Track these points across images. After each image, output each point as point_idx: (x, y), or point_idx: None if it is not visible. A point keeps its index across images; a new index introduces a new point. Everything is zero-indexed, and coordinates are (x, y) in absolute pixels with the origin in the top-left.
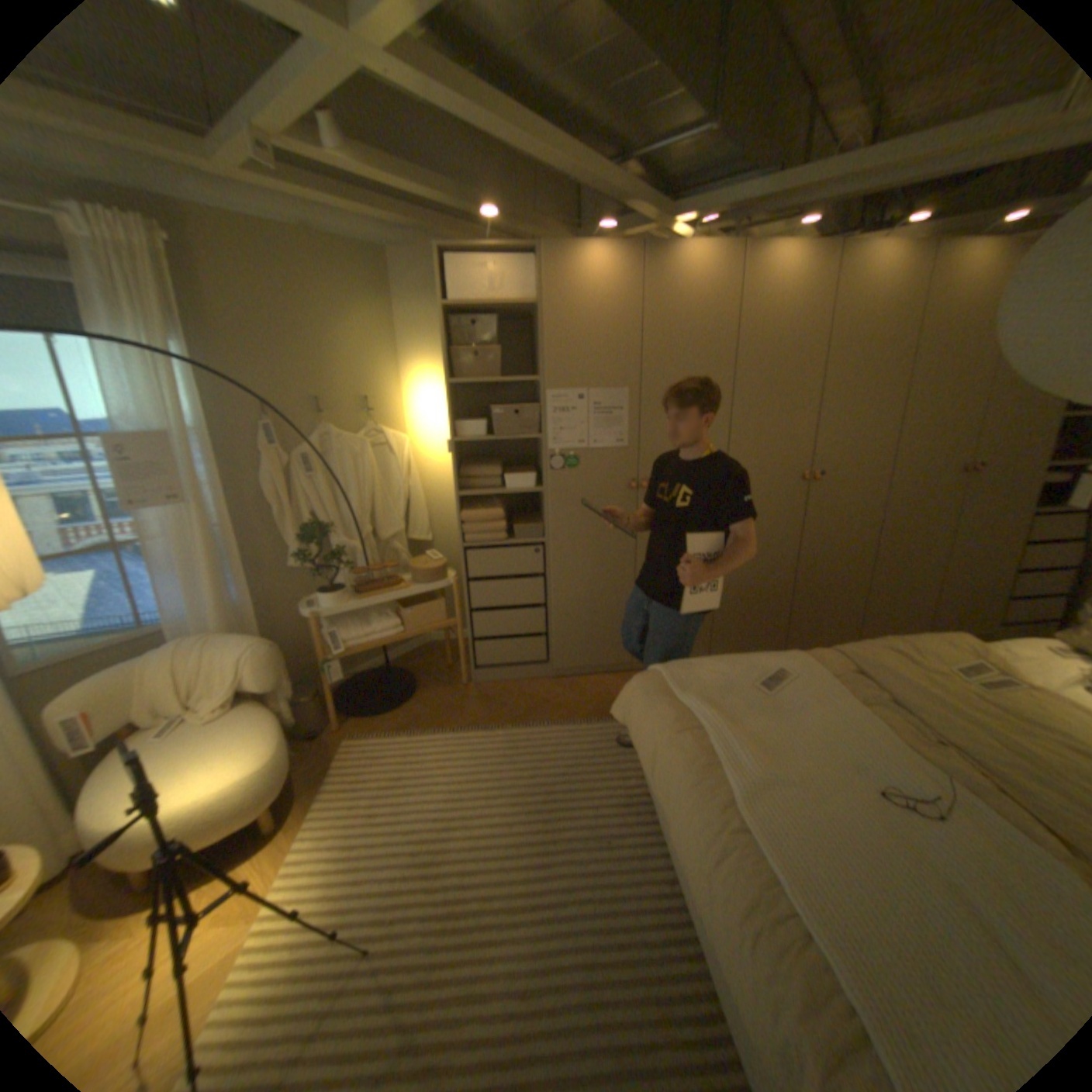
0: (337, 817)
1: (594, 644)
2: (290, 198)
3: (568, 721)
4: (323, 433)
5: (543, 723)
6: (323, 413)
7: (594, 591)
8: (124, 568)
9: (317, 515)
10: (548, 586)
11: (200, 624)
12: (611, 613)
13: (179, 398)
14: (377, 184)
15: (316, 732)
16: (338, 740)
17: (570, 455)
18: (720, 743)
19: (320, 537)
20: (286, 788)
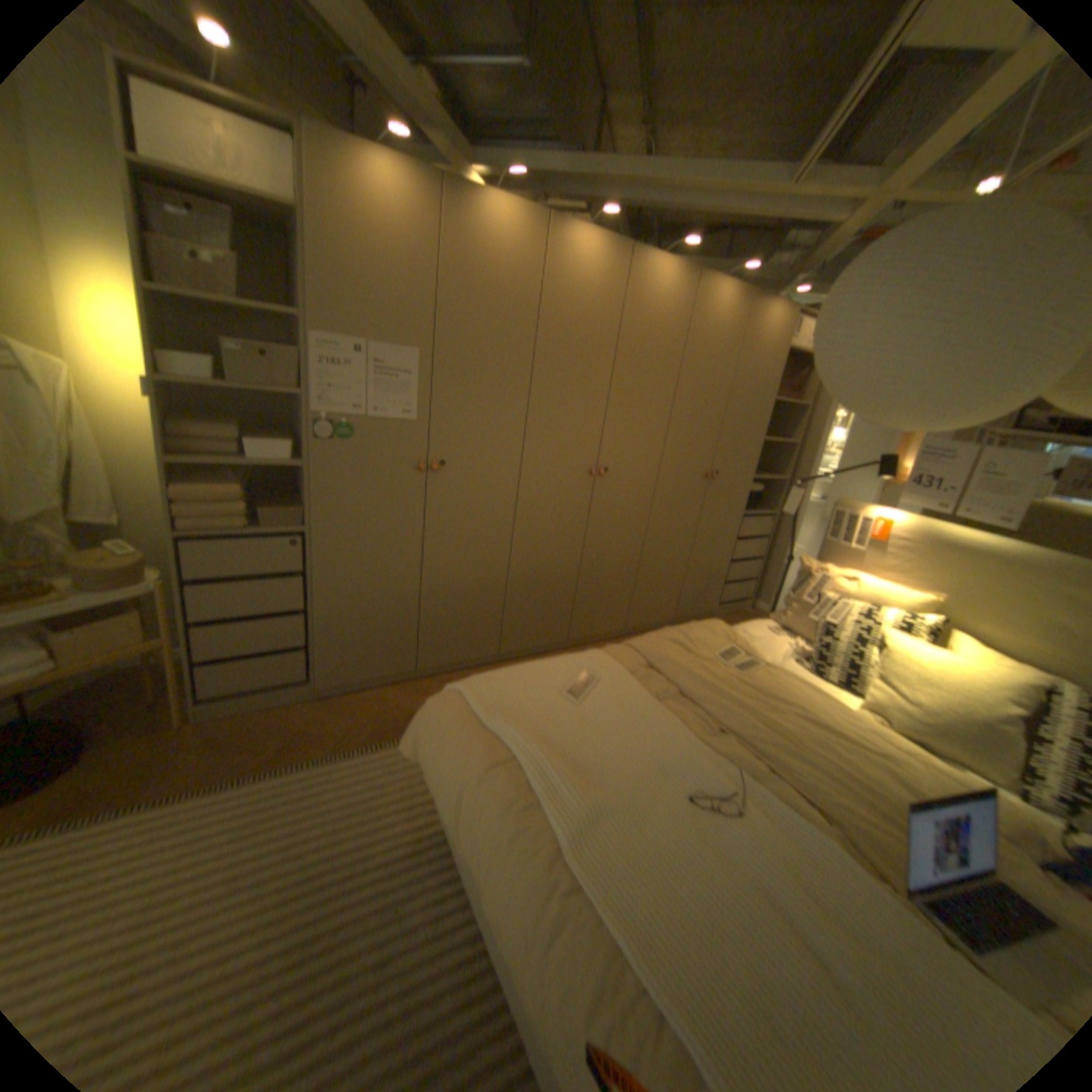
0: None
1: (372, 653)
2: None
3: (339, 754)
4: None
5: (304, 763)
6: None
7: (373, 591)
8: None
9: None
10: (312, 586)
11: None
12: (393, 615)
13: None
14: None
15: None
16: None
17: (344, 422)
18: (538, 773)
19: None
20: None
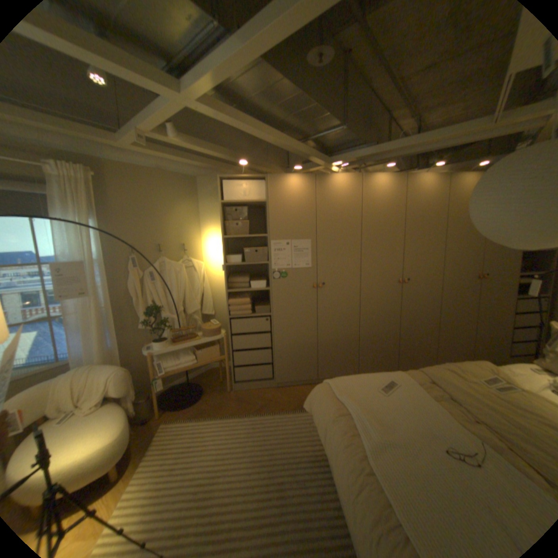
0: (154, 470)
1: (298, 369)
2: (154, 157)
3: (284, 412)
4: (162, 261)
5: (270, 413)
6: (163, 252)
7: (297, 340)
8: (54, 330)
9: (156, 302)
10: (273, 337)
11: (91, 359)
12: (306, 352)
13: (92, 246)
14: (193, 151)
15: (147, 420)
16: (159, 424)
17: (283, 271)
18: (360, 423)
19: (157, 313)
20: (128, 453)
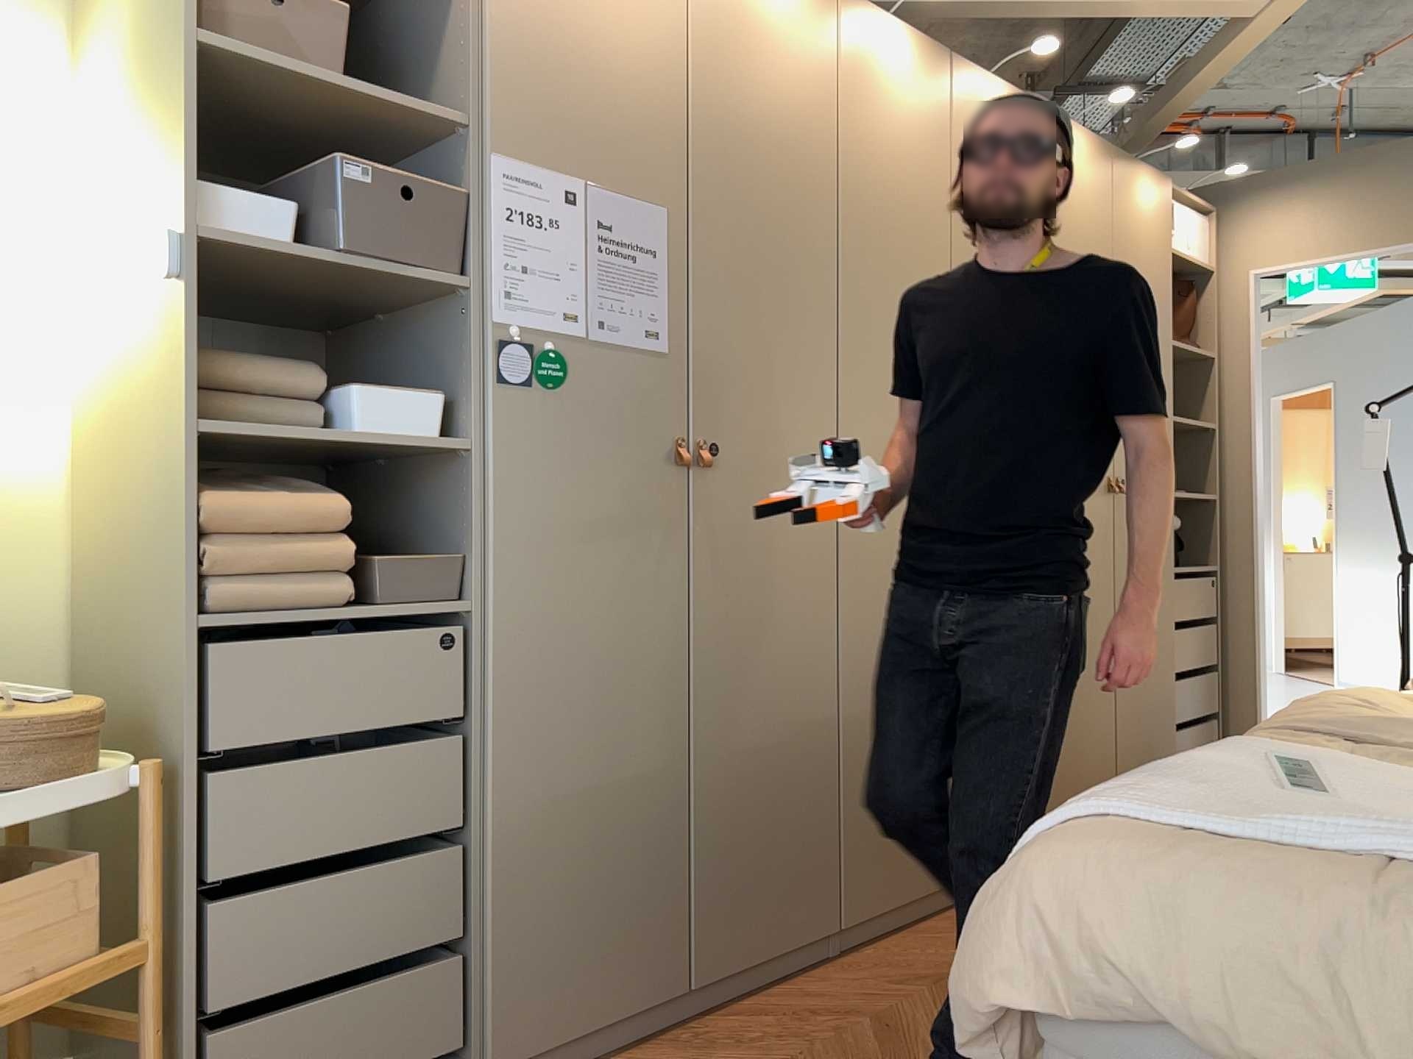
0: None
1: (605, 946)
2: None
3: None
4: None
5: None
6: None
7: (605, 765)
8: None
9: None
10: (483, 759)
11: None
12: (644, 832)
13: None
14: None
15: None
16: None
17: (550, 347)
18: None
19: None
20: None
